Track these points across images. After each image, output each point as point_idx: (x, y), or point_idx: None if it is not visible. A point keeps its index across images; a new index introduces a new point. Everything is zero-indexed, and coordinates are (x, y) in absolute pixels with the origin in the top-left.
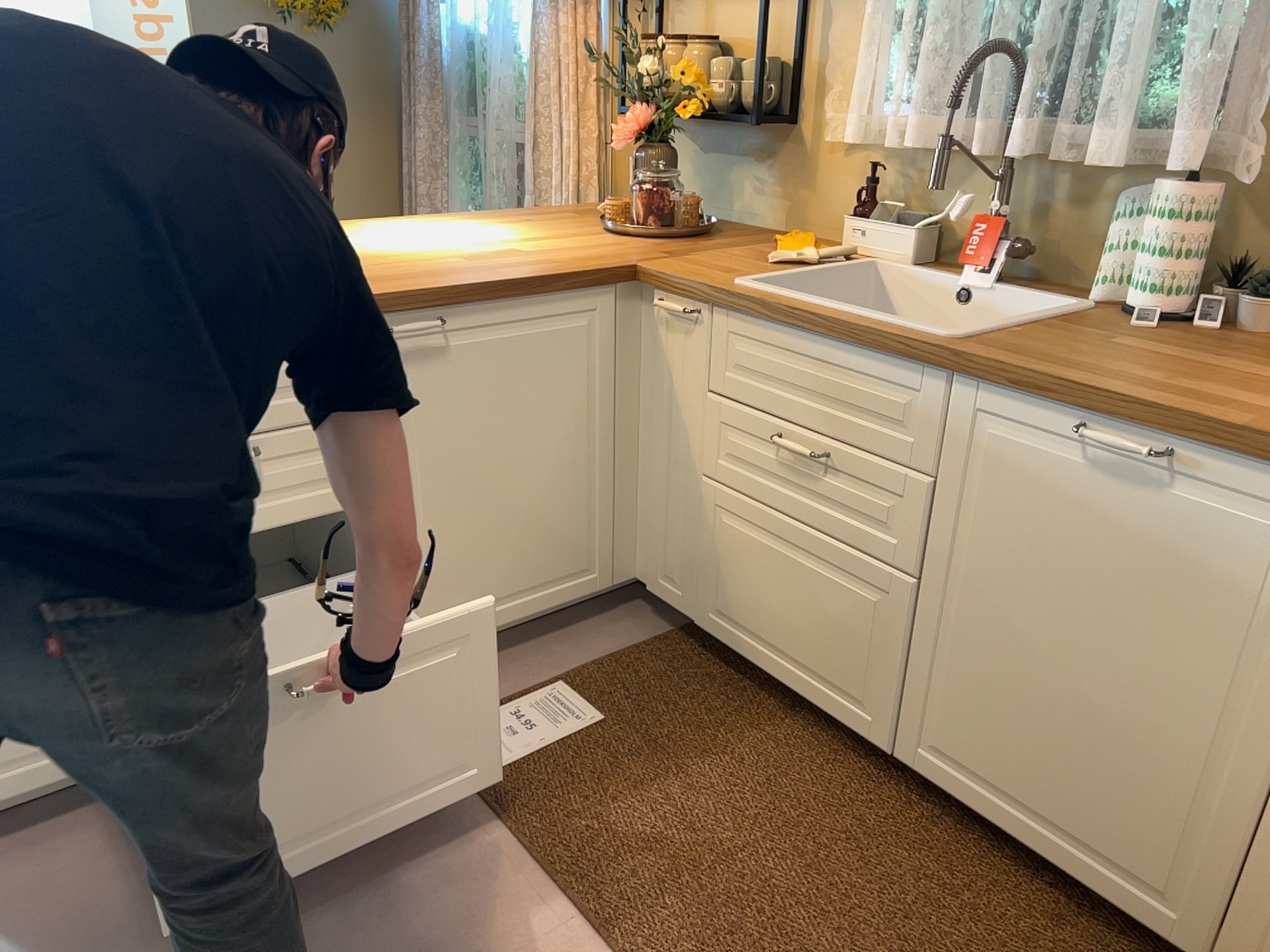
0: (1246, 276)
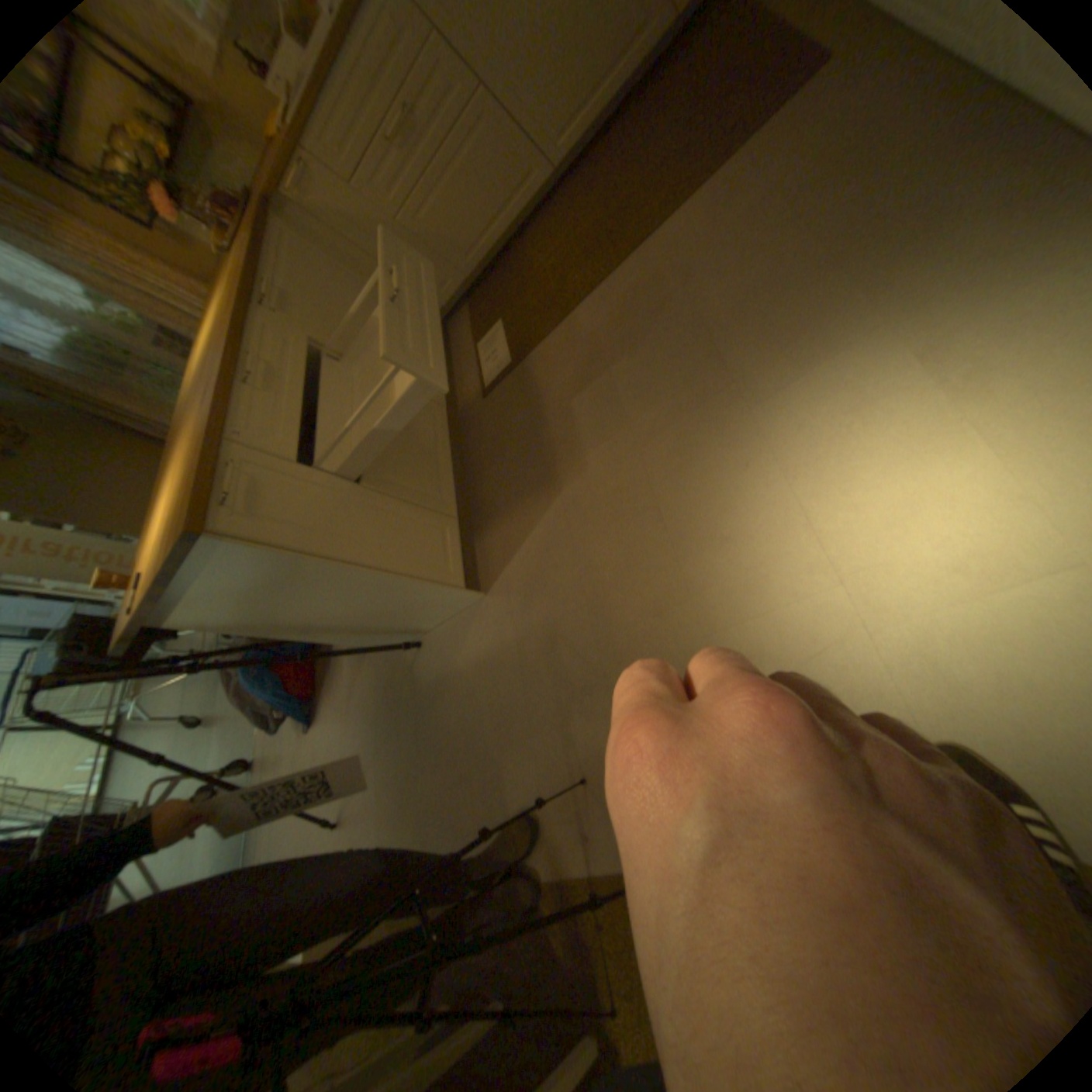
0: None
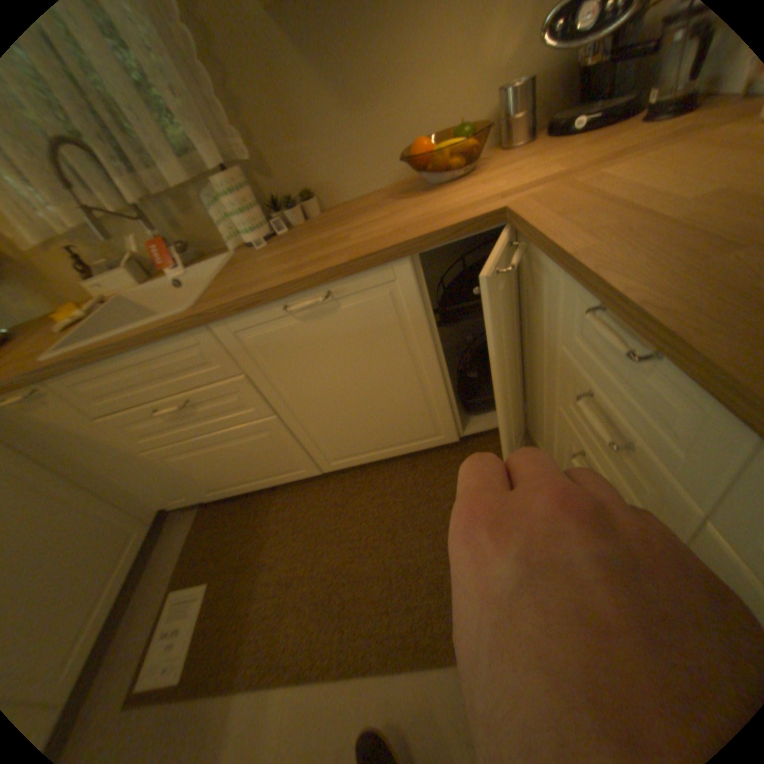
0: (280, 203)
